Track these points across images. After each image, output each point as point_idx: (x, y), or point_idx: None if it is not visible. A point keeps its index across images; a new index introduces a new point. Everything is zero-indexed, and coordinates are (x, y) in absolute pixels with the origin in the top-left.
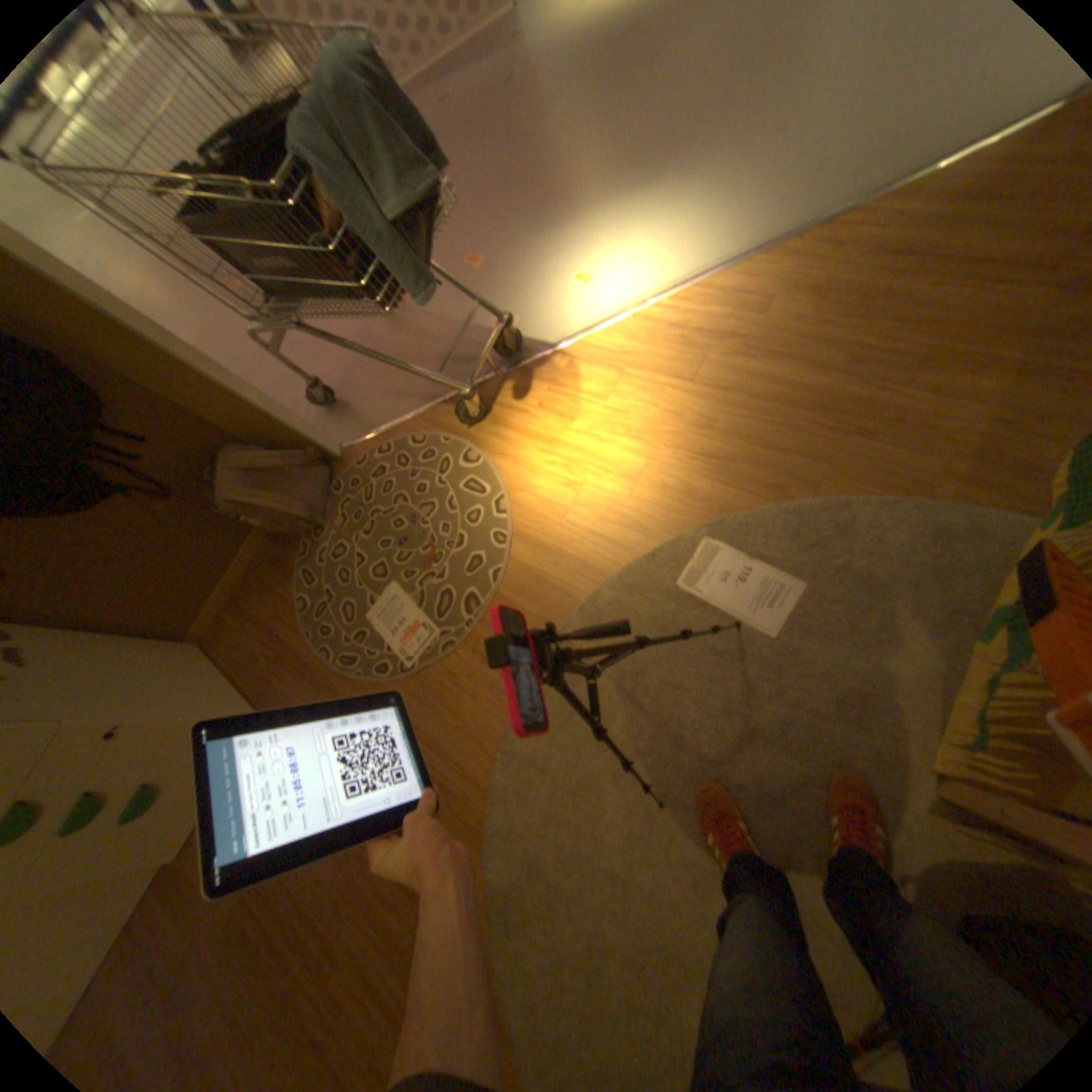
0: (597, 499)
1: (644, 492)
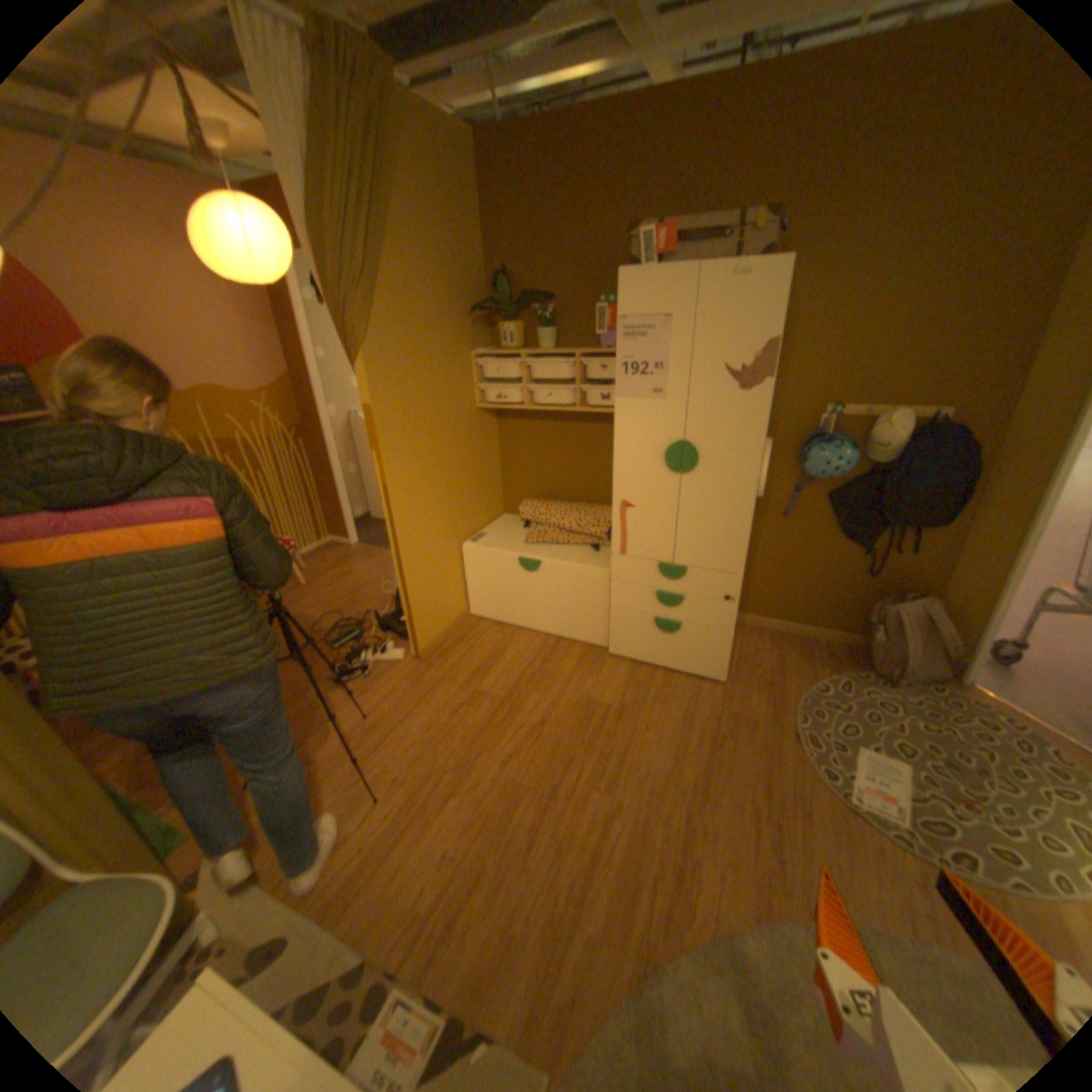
0: None
1: None
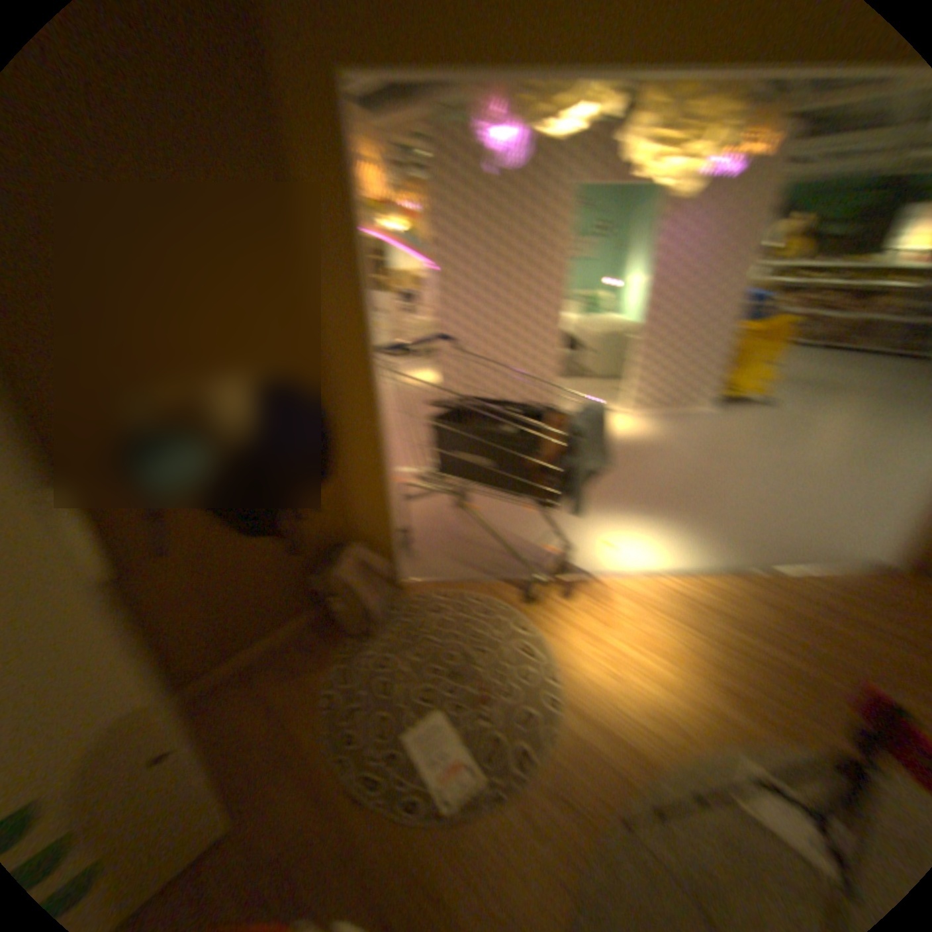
0: (640, 696)
1: (681, 703)
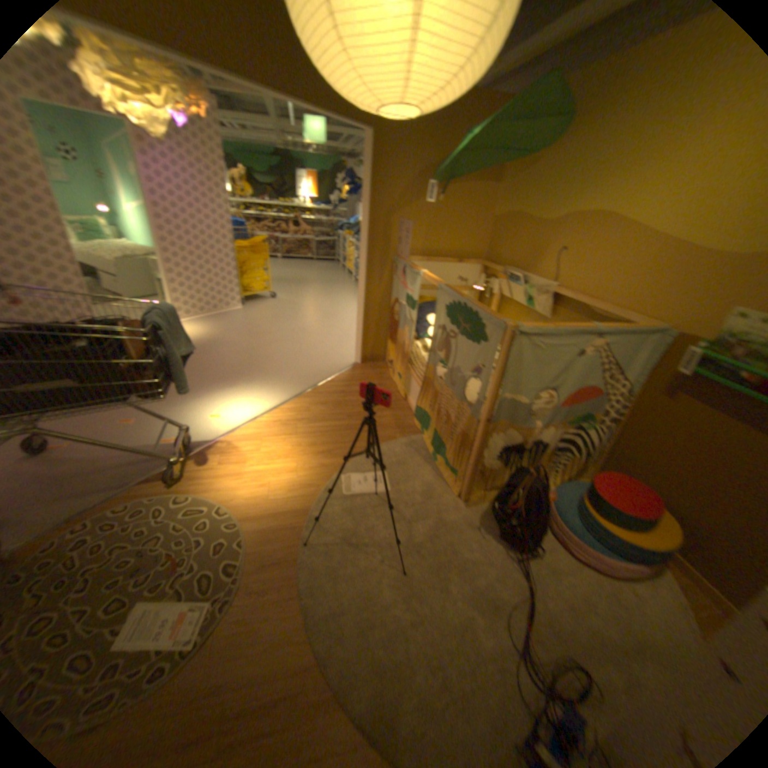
0: (280, 485)
1: (302, 474)
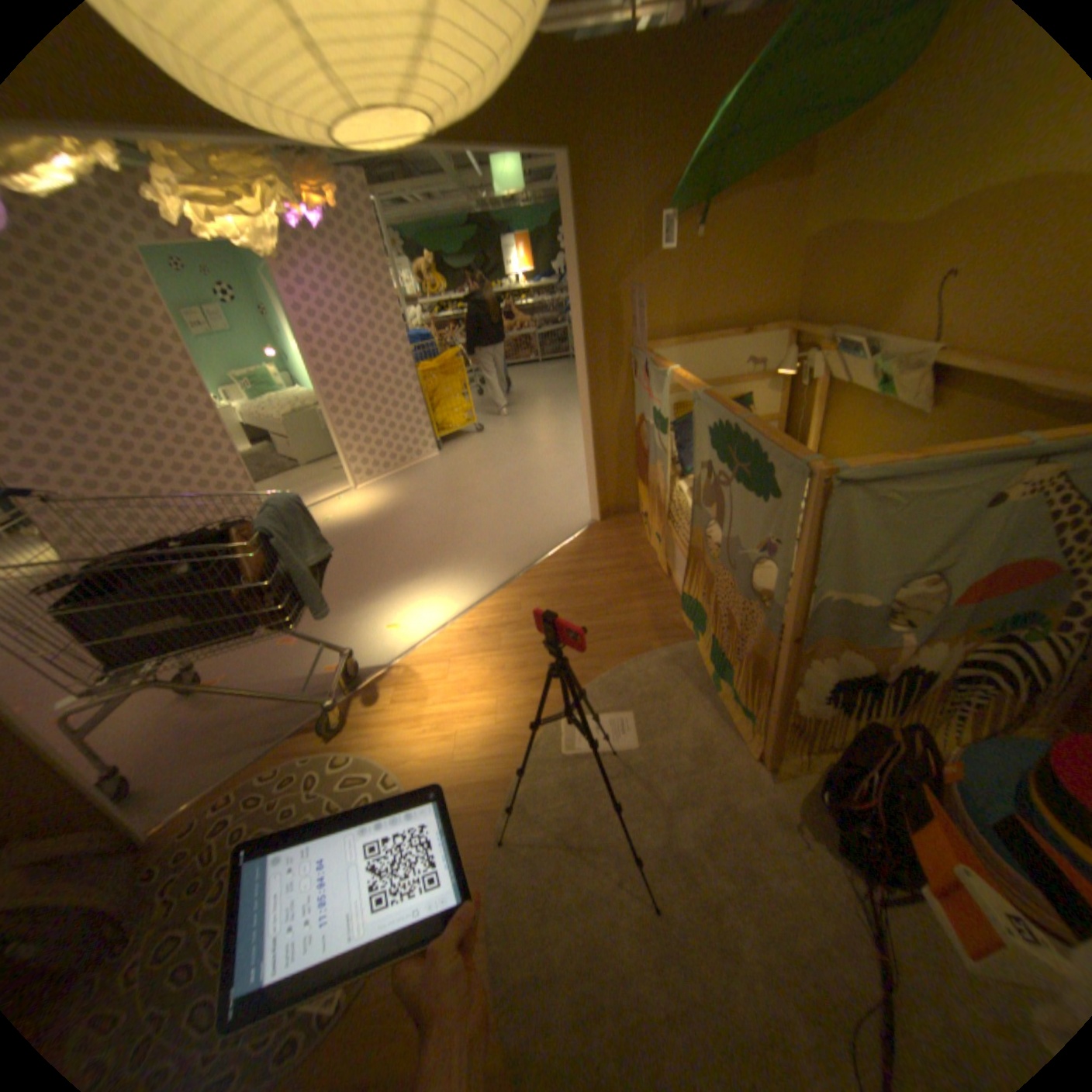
0: (473, 738)
1: (505, 717)
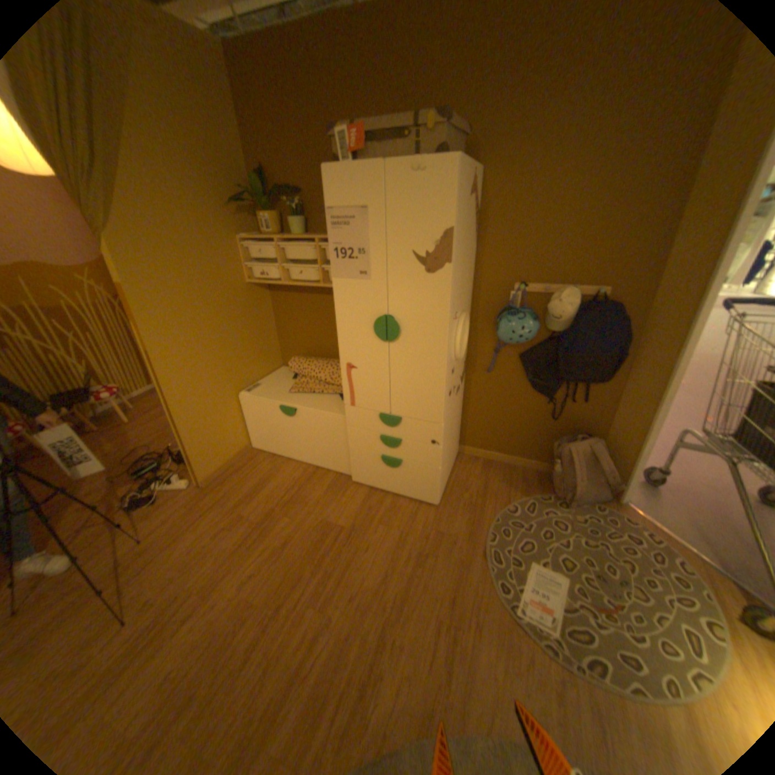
0: None
1: None
